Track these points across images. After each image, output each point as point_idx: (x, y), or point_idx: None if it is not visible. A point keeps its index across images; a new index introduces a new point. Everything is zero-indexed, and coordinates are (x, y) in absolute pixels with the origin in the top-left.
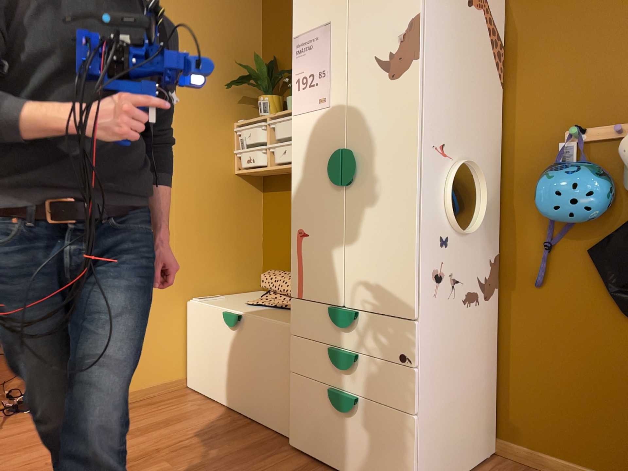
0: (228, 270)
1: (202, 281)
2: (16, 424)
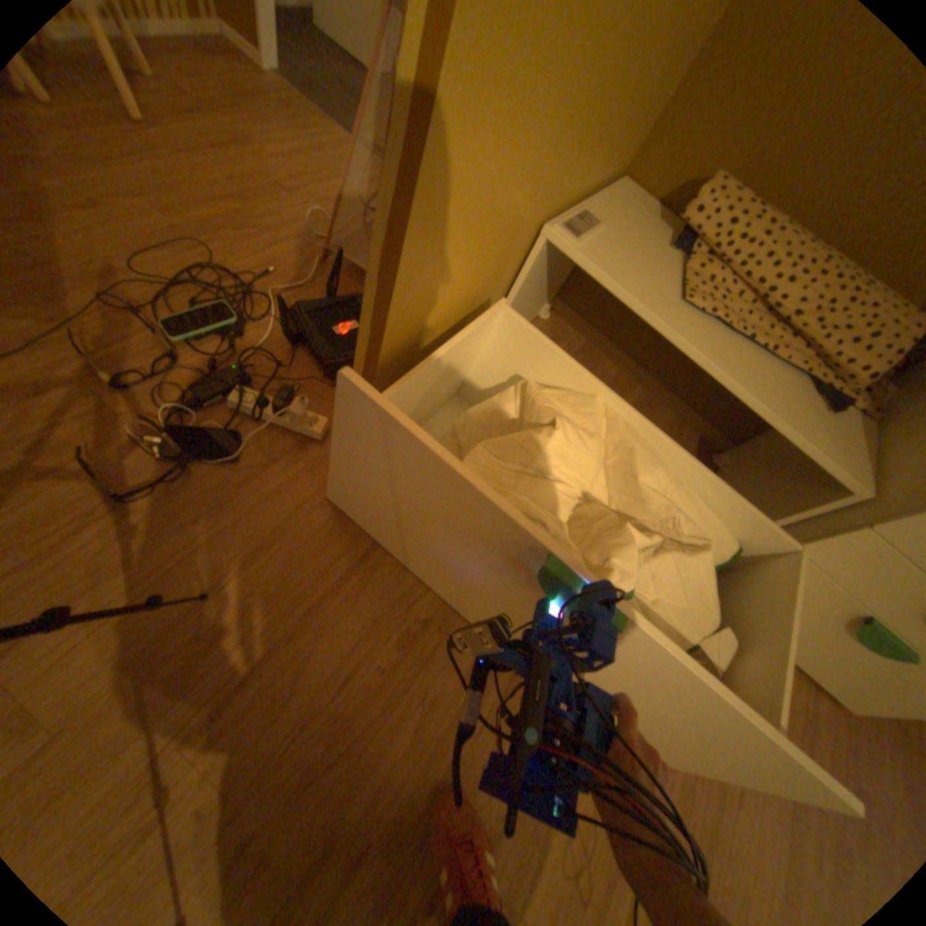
0: (629, 126)
1: (585, 165)
2: (225, 511)
